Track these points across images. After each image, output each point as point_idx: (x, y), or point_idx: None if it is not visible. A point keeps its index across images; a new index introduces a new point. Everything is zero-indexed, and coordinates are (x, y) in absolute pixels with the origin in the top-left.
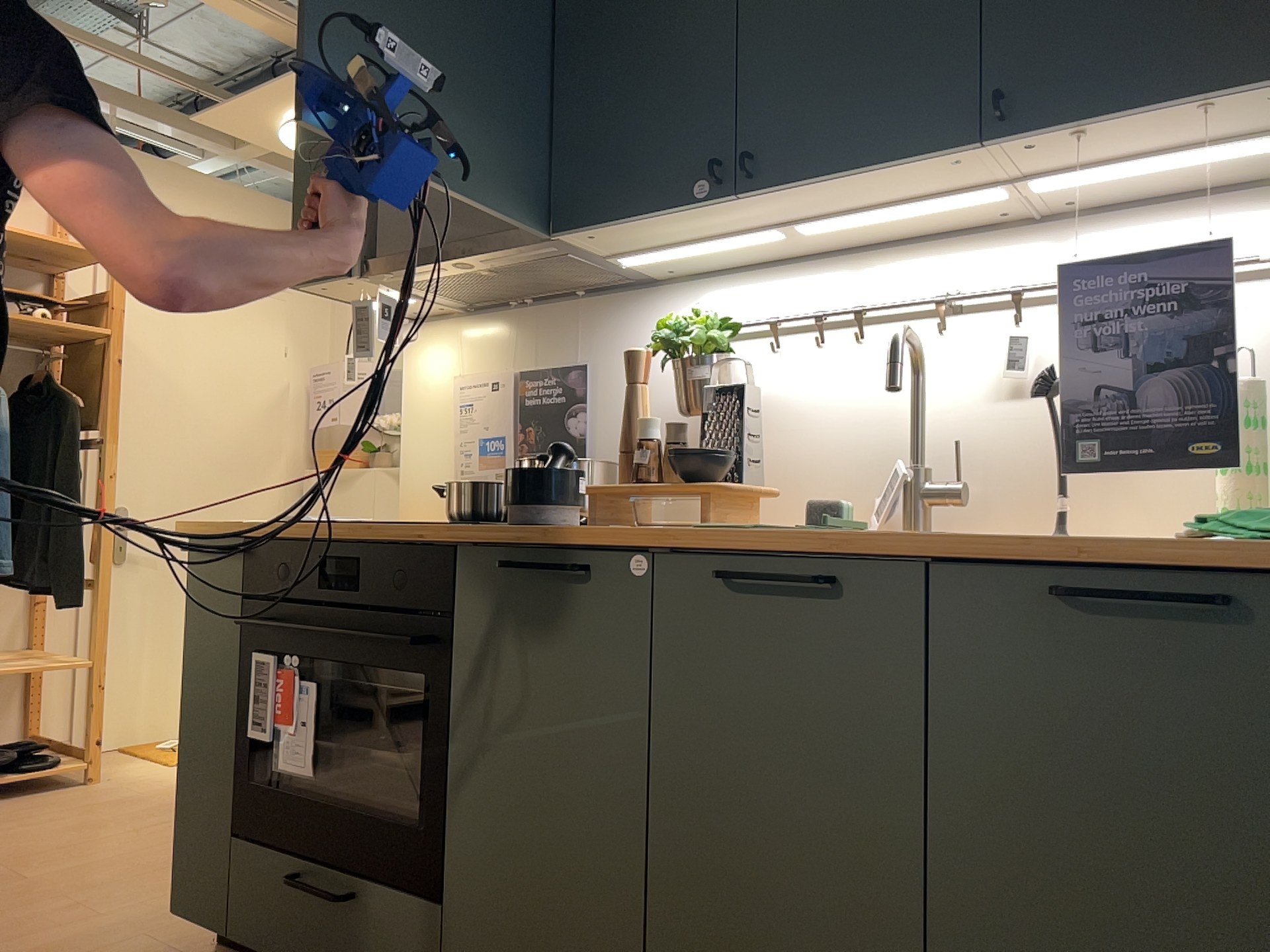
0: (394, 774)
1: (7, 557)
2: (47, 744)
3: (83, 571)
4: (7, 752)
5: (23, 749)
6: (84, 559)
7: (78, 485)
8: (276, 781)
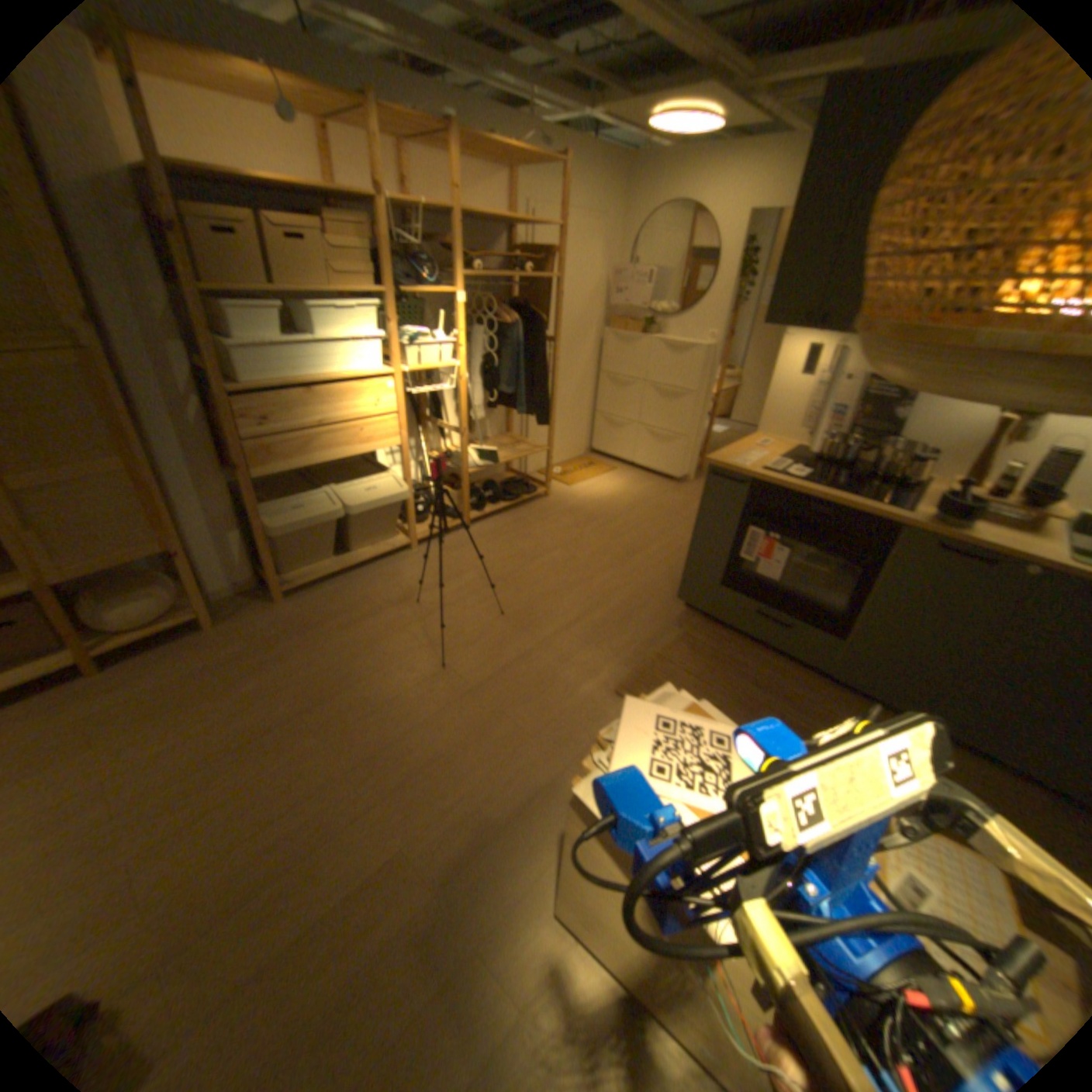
0: (818, 588)
1: (521, 407)
2: (526, 481)
3: (546, 411)
4: (518, 487)
5: (523, 485)
6: (546, 405)
7: (543, 367)
8: (741, 570)
